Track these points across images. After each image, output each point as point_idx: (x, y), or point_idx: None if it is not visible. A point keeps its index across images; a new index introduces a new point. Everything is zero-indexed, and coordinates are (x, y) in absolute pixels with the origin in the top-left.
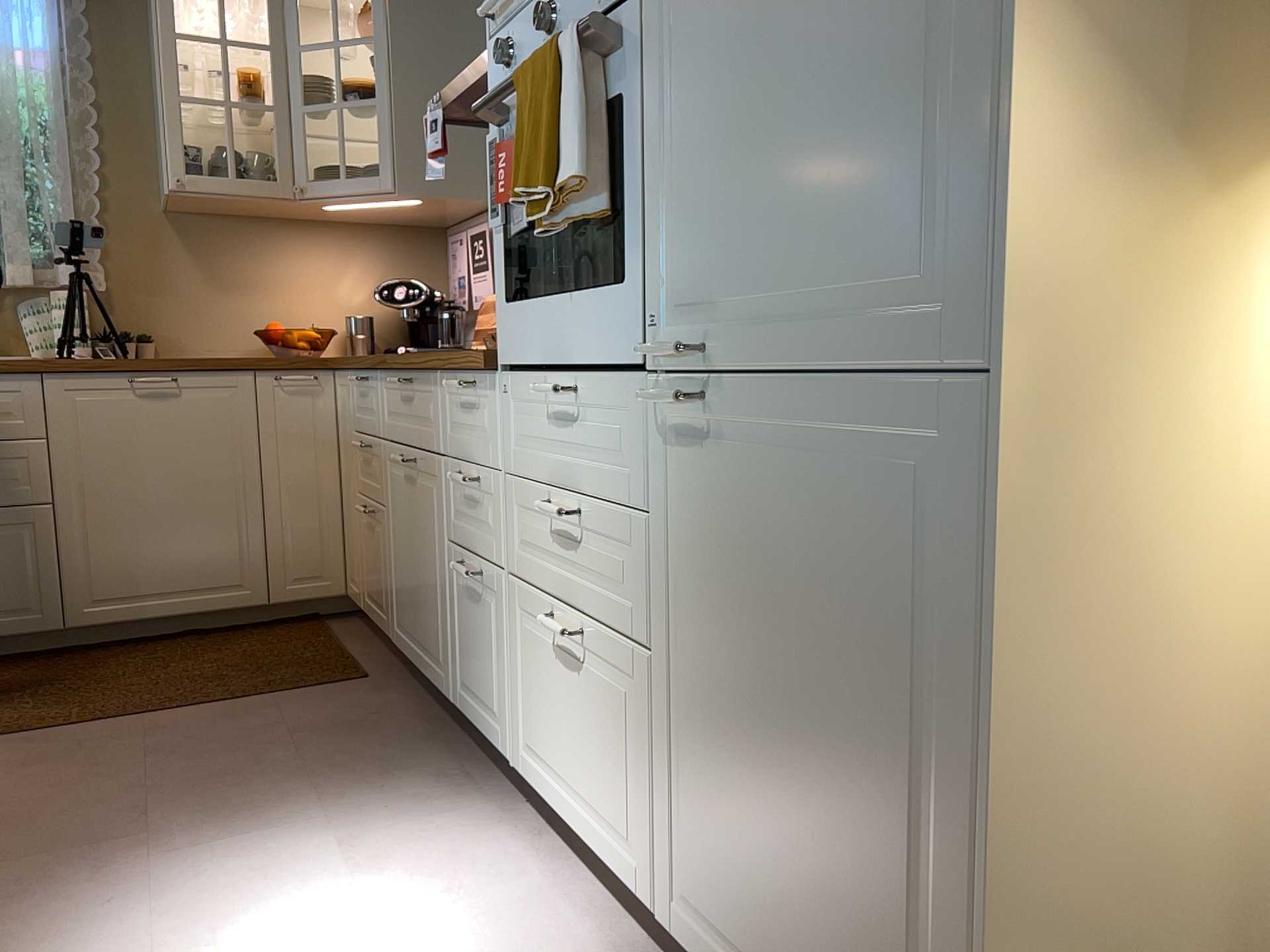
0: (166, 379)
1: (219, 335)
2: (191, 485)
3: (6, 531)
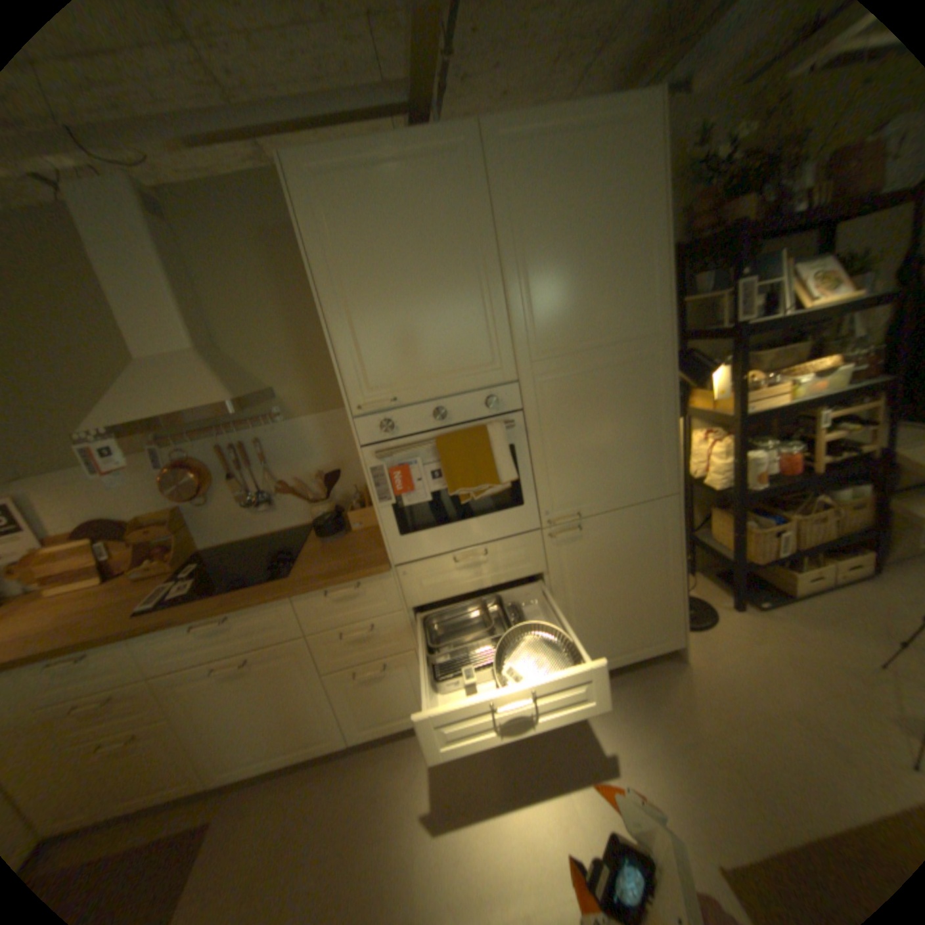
0: None
1: None
2: None
3: None
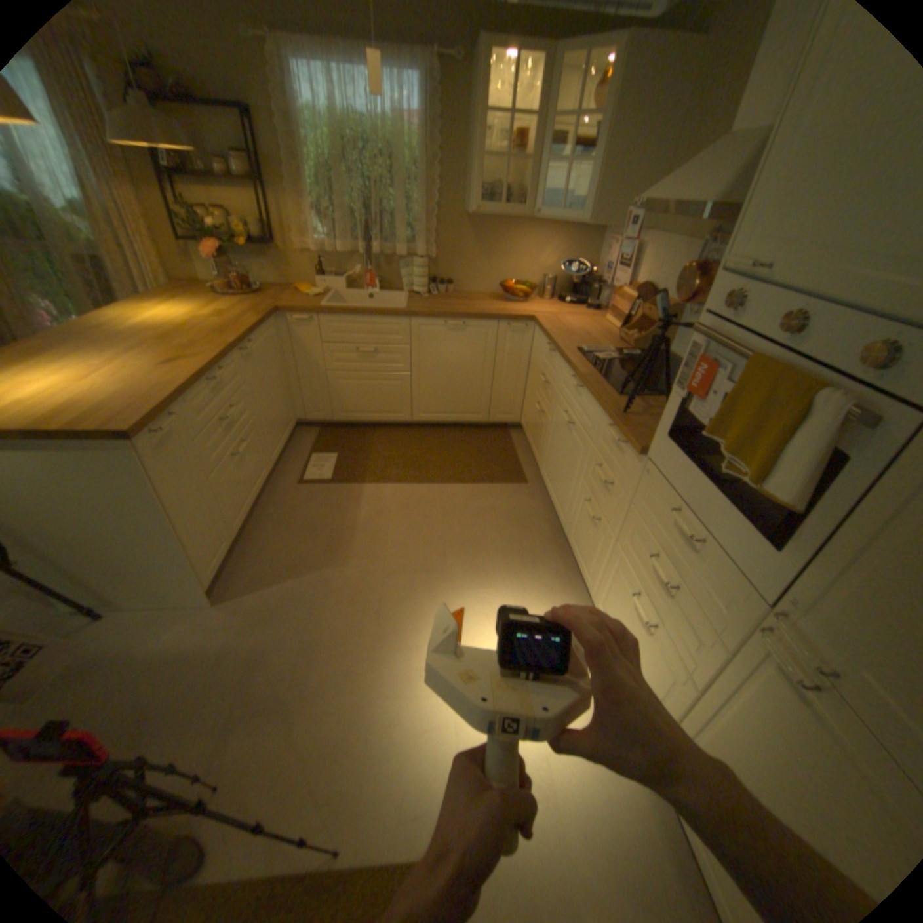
0: (459, 324)
1: (481, 281)
2: (464, 371)
3: (393, 382)
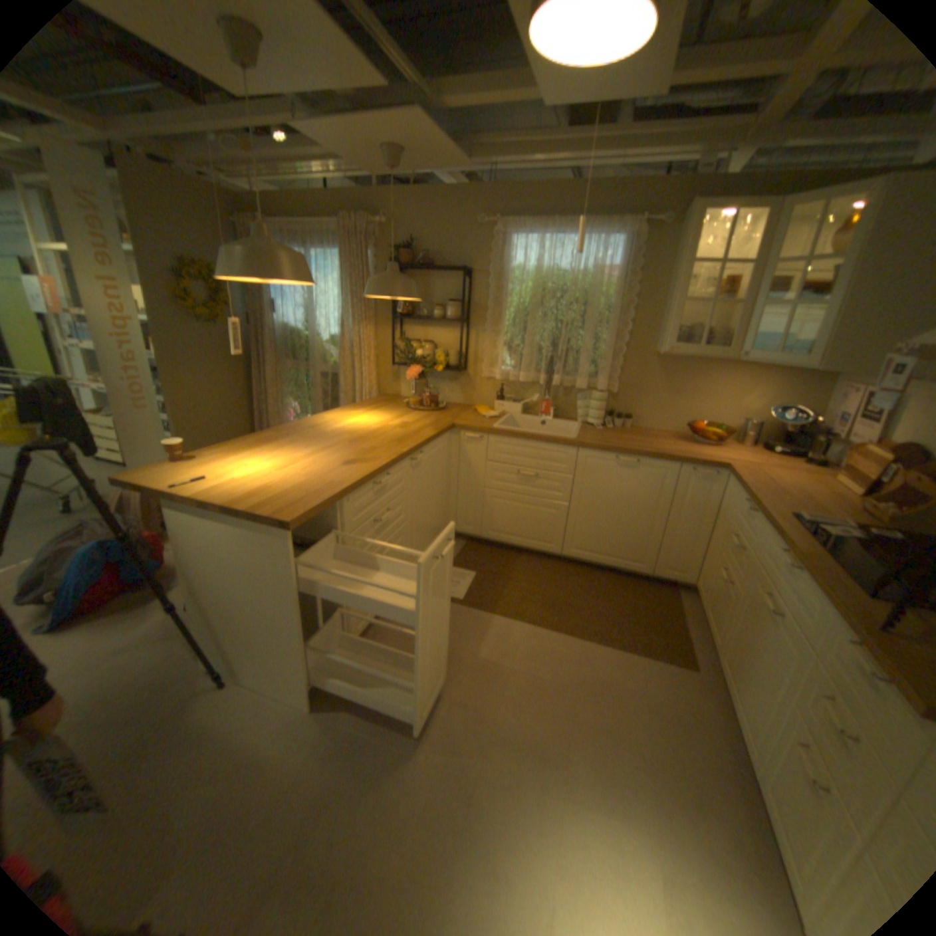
0: (633, 461)
1: (666, 418)
2: (631, 512)
3: (548, 510)
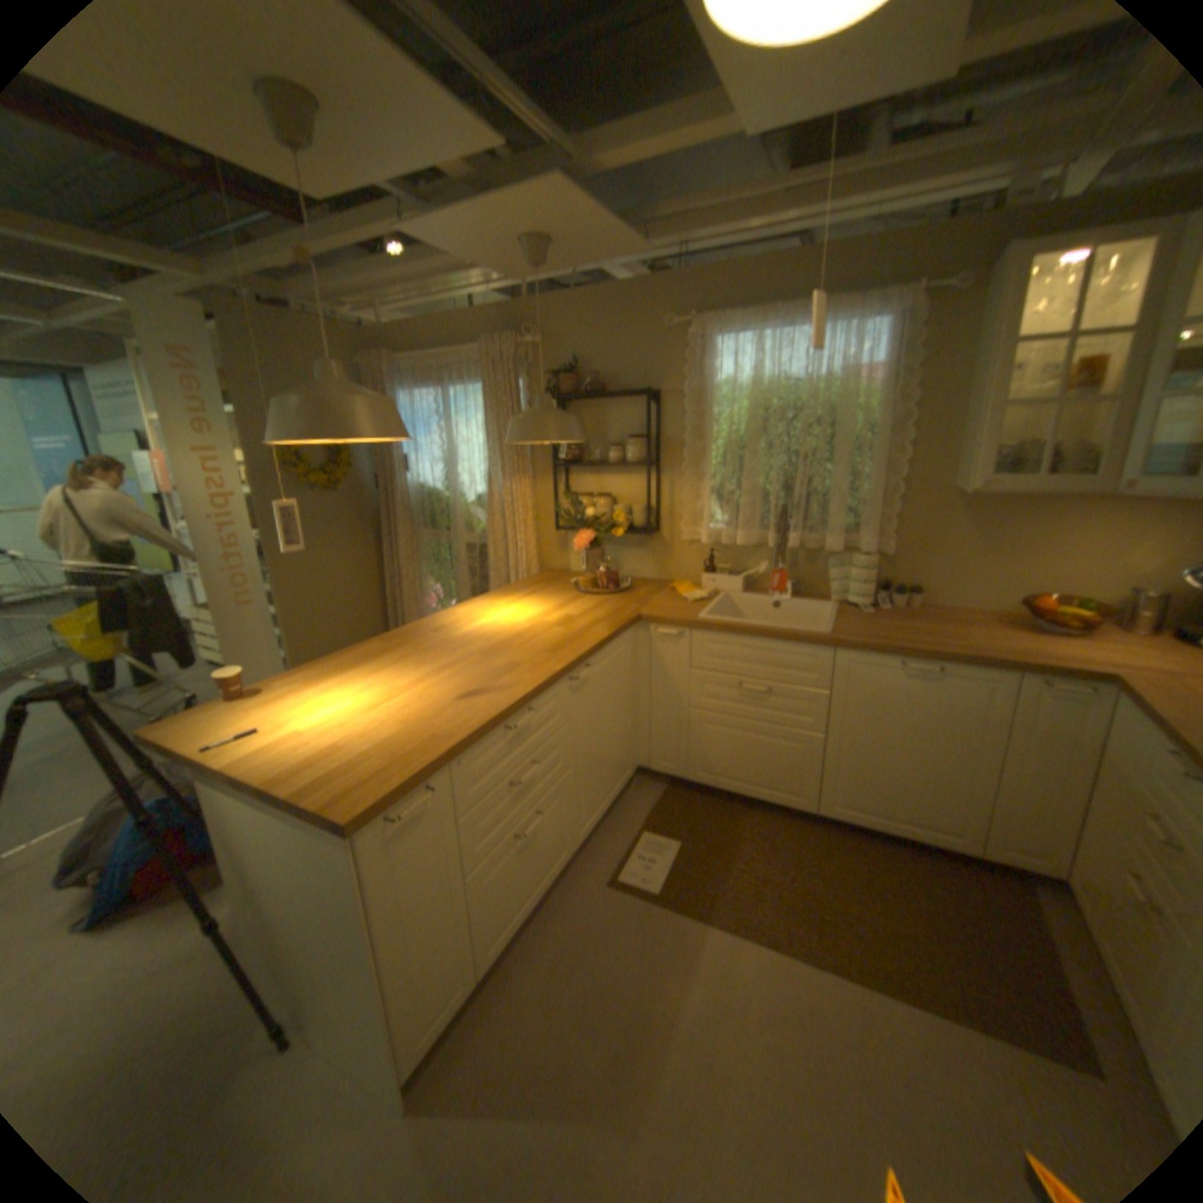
0: (933, 670)
1: (981, 590)
2: (935, 751)
3: (792, 744)
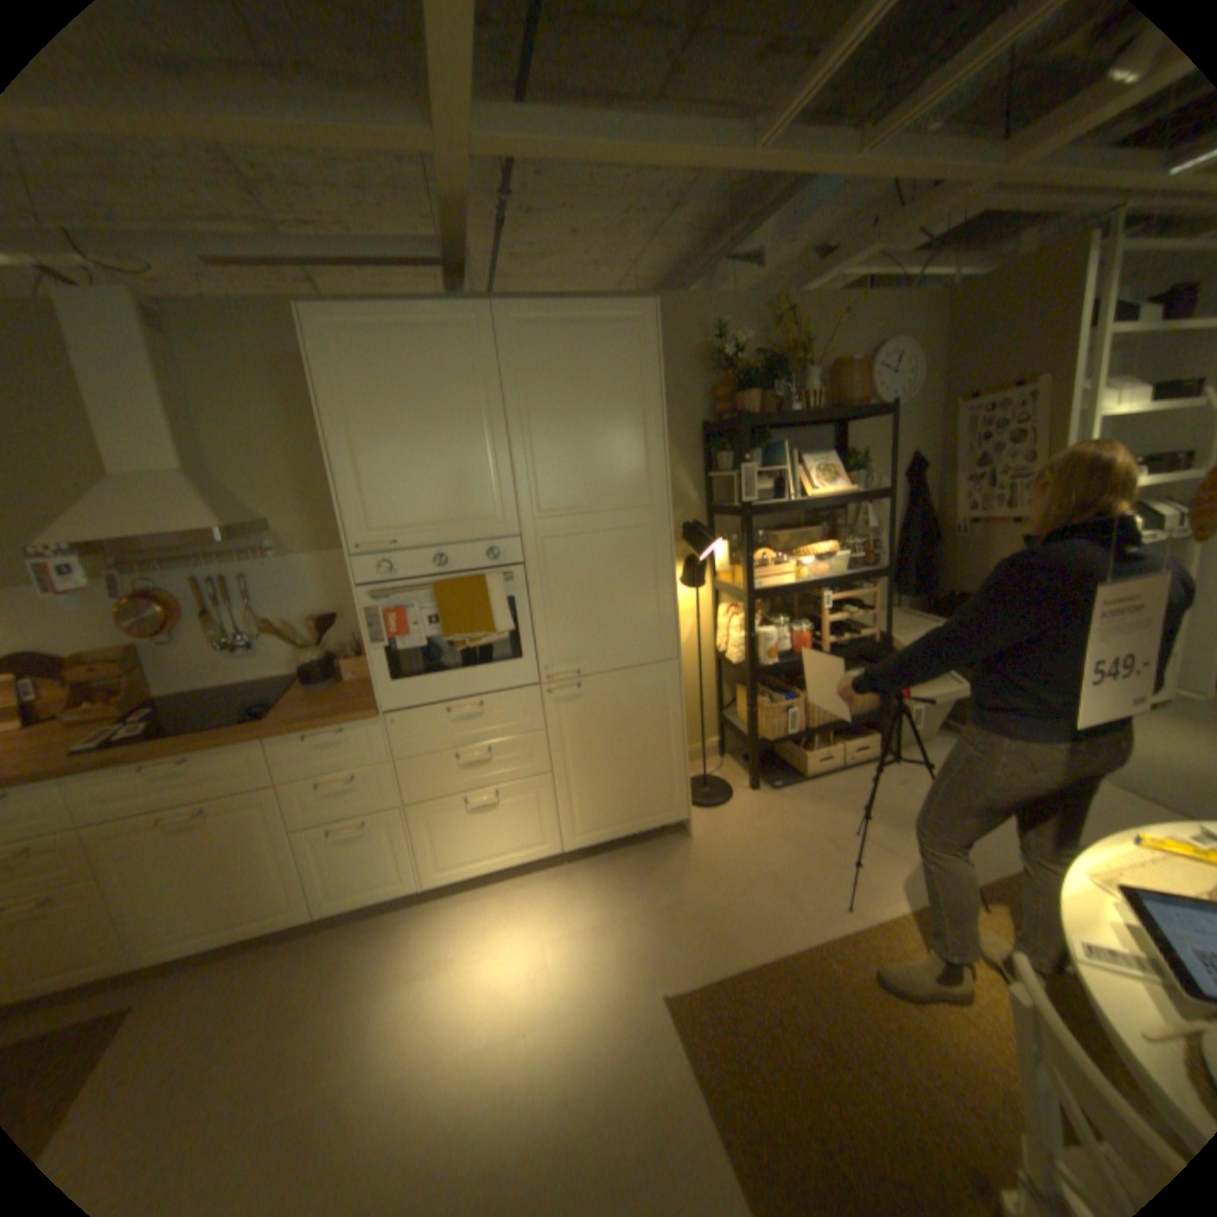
0: None
1: None
2: None
3: None
